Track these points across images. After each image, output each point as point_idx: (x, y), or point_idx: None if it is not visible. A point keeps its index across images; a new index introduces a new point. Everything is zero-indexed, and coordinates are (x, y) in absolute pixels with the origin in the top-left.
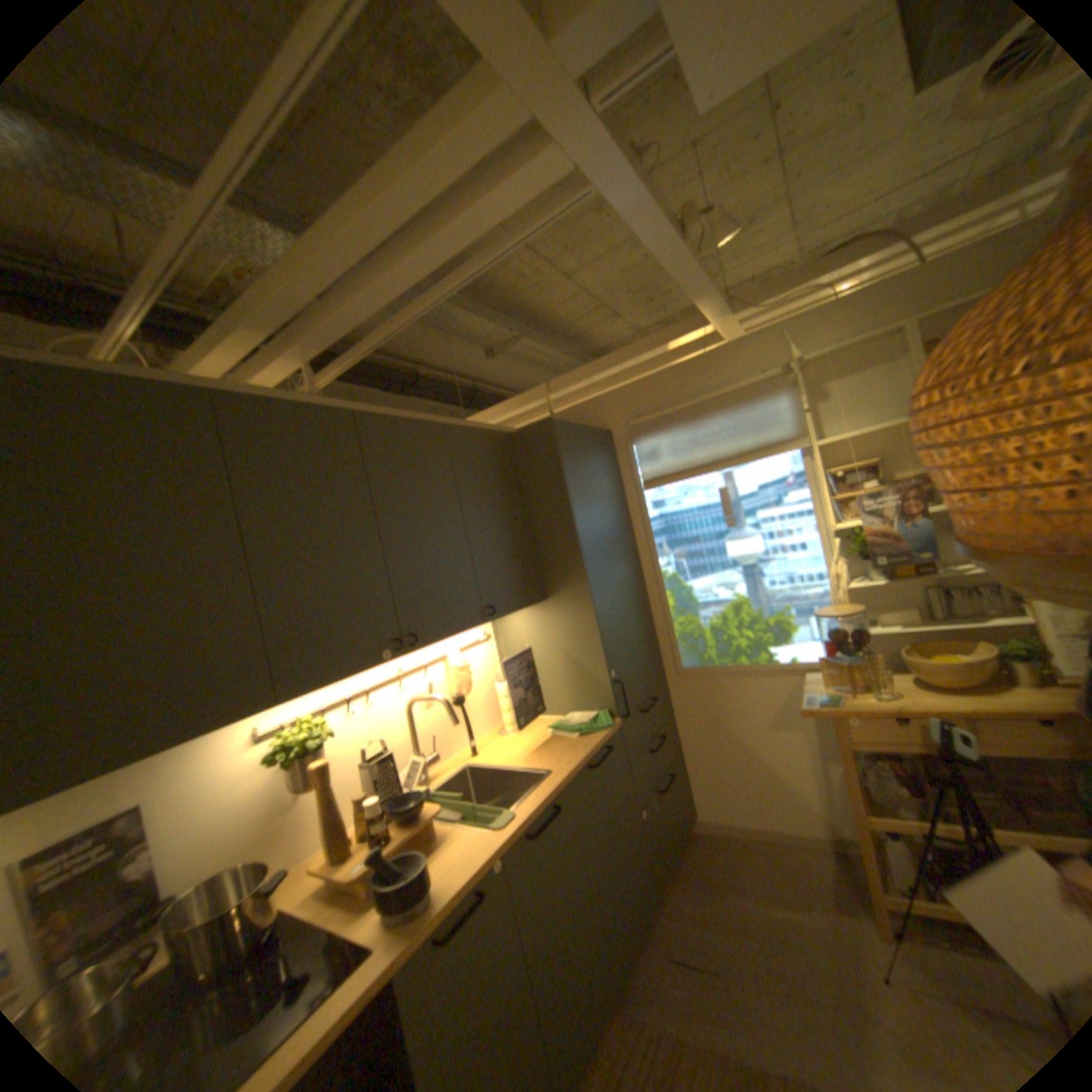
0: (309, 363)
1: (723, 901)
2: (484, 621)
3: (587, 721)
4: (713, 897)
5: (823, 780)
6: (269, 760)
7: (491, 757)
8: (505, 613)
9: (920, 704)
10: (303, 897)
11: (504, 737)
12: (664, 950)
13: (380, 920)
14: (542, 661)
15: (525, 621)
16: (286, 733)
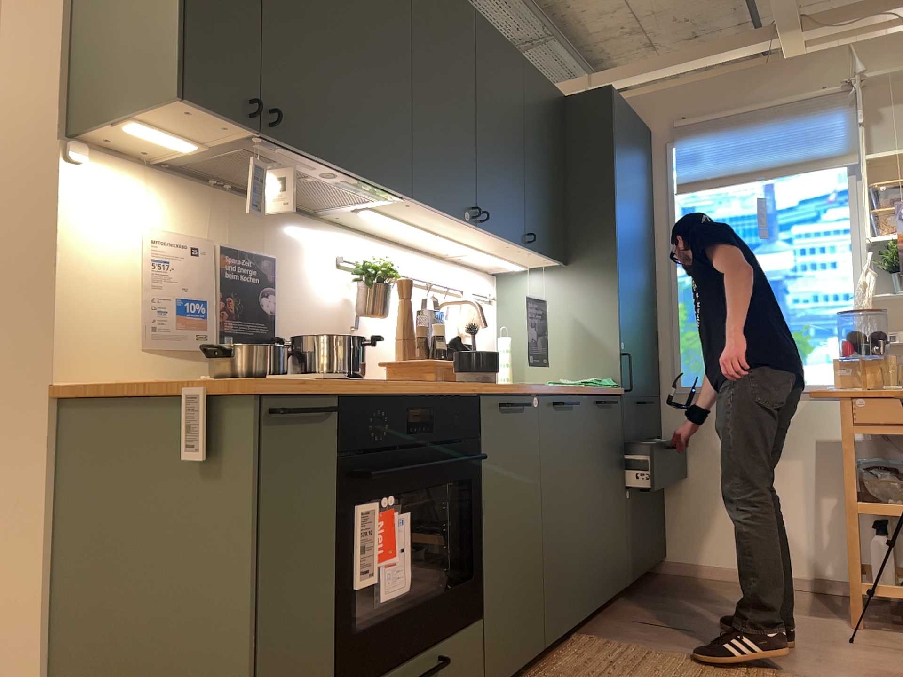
0: None
1: (693, 602)
2: (519, 251)
3: (593, 380)
4: (682, 600)
5: (815, 511)
6: (354, 275)
7: None
8: (536, 255)
9: None
10: None
11: None
12: (632, 617)
13: (465, 373)
14: (549, 328)
15: (538, 286)
16: (367, 262)
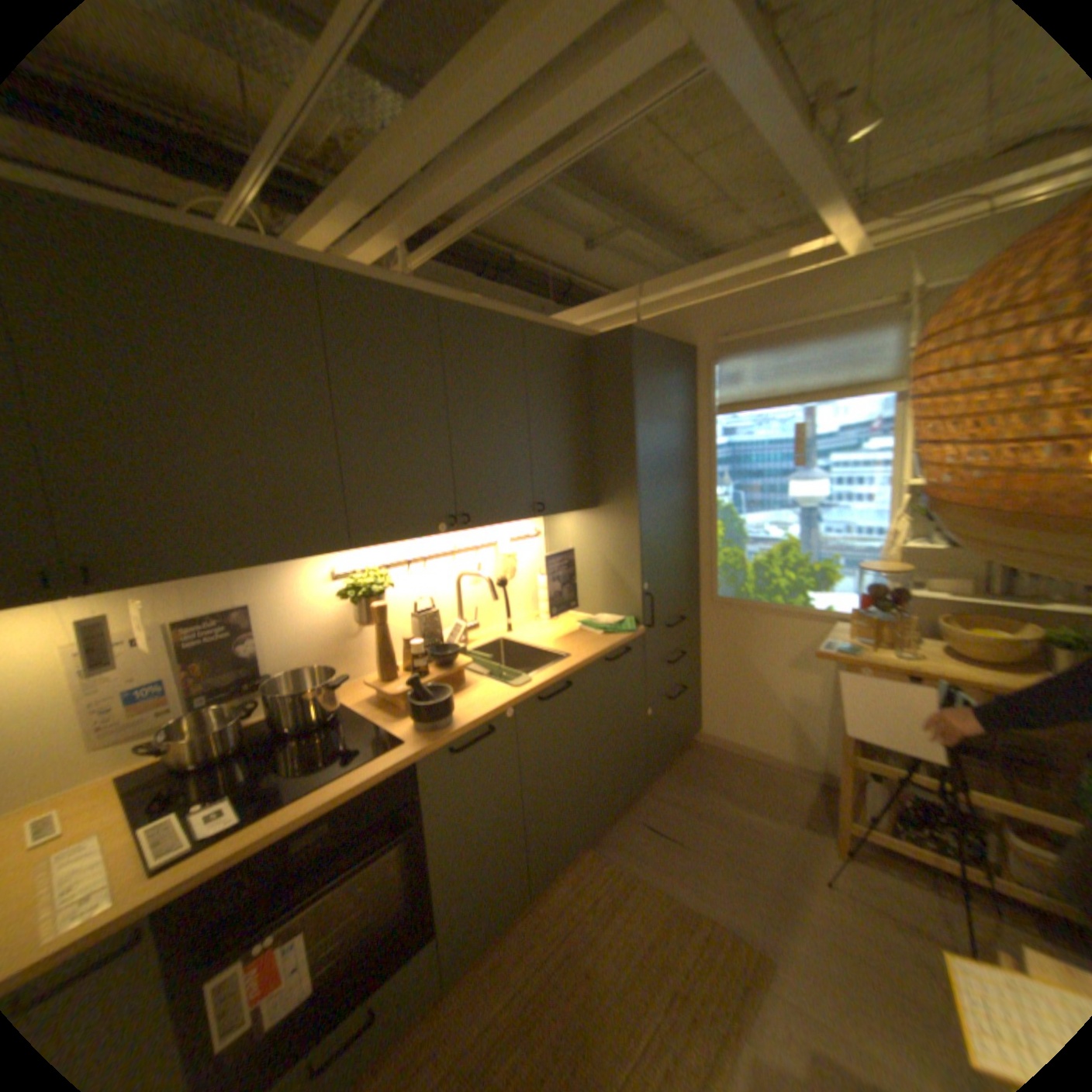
0: (404, 242)
1: (706, 797)
2: (534, 517)
3: (613, 623)
4: (697, 792)
5: (830, 722)
6: (342, 595)
7: (524, 635)
8: (555, 514)
9: (941, 669)
10: (360, 701)
11: (538, 623)
12: (643, 819)
13: (413, 725)
14: (584, 564)
15: (574, 525)
16: (357, 577)
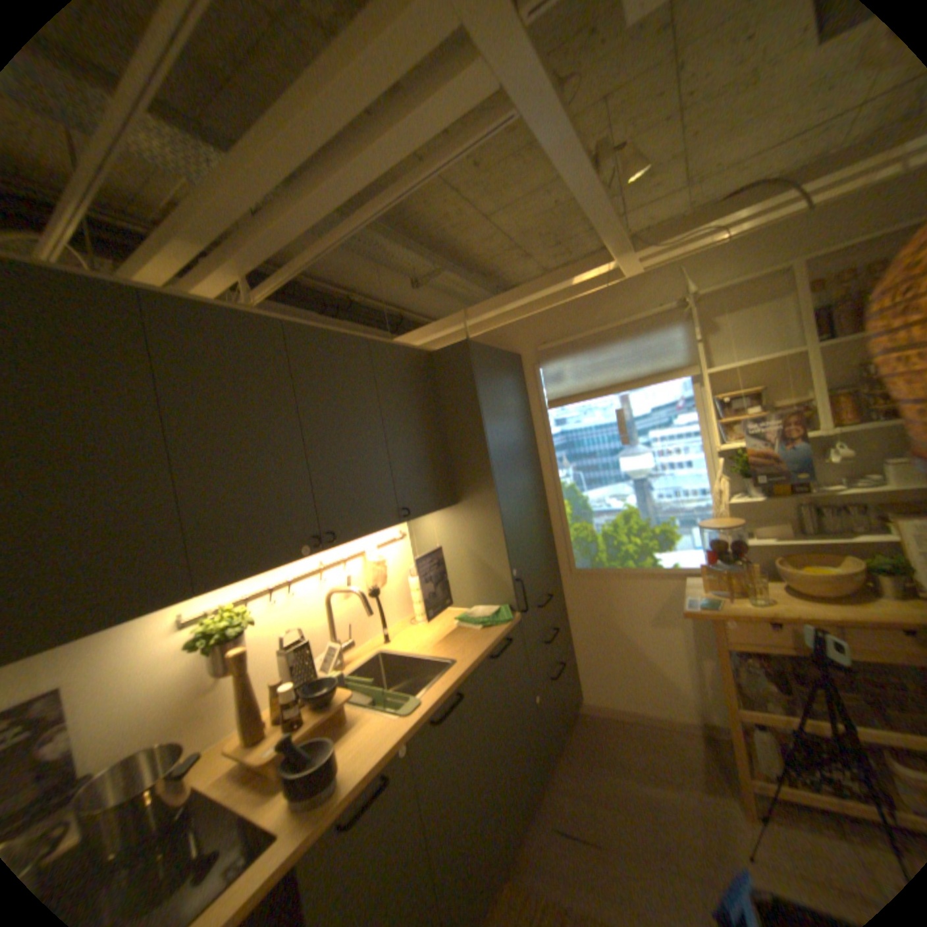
0: (245, 278)
1: (605, 778)
2: (400, 521)
3: (490, 614)
4: (595, 773)
5: (697, 672)
6: (191, 646)
7: (402, 644)
8: (420, 515)
9: (793, 610)
10: (218, 776)
11: (414, 626)
12: (551, 821)
13: (287, 805)
14: (451, 558)
15: (437, 522)
16: (208, 621)
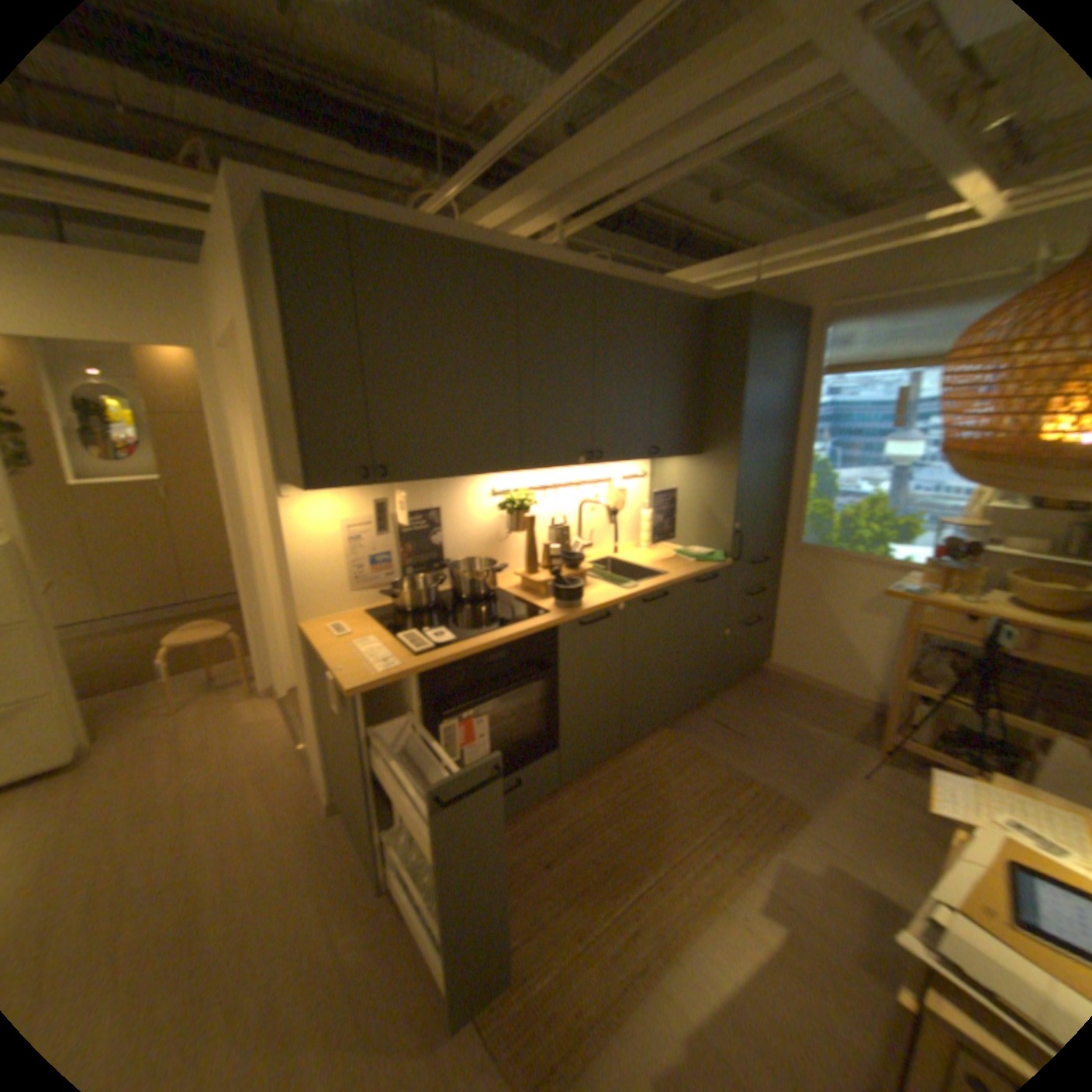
0: (562, 218)
1: (768, 708)
2: (648, 458)
3: (705, 553)
4: (761, 704)
5: (893, 660)
6: (500, 507)
7: (627, 557)
8: (665, 457)
9: (998, 611)
10: (509, 586)
11: (638, 549)
12: (712, 715)
13: (555, 601)
14: (682, 503)
15: (677, 468)
16: (511, 495)
